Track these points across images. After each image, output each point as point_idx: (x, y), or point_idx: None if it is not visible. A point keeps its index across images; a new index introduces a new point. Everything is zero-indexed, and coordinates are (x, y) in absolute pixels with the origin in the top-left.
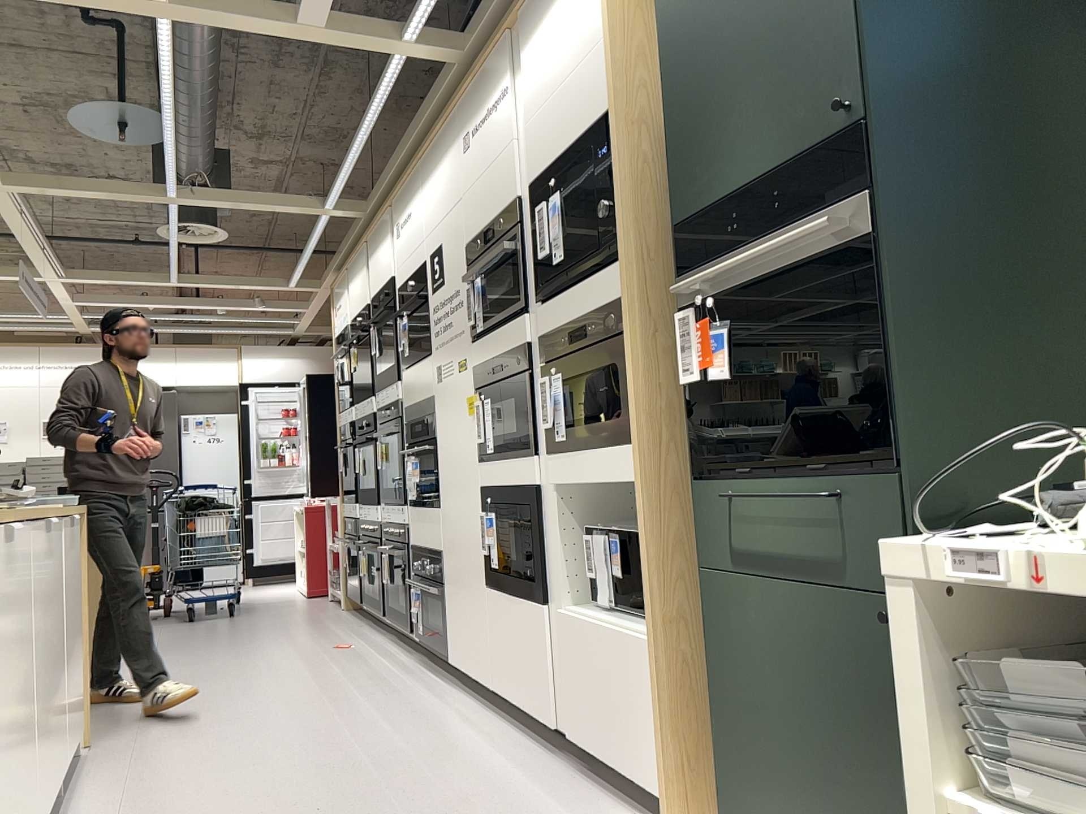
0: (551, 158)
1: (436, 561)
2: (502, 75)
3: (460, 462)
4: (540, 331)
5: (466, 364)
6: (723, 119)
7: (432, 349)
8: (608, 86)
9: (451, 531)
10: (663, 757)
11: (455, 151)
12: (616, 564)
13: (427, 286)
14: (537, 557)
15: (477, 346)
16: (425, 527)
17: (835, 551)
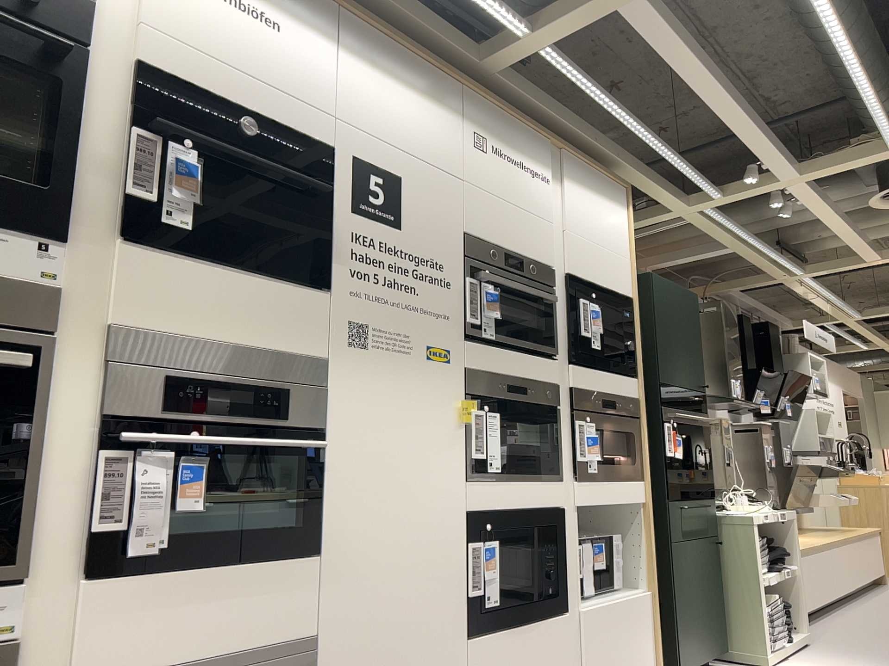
0: (588, 276)
1: (291, 661)
2: (541, 162)
3: (416, 477)
4: (563, 380)
5: (450, 357)
6: (673, 355)
7: (335, 286)
8: (627, 284)
9: (369, 585)
10: (652, 659)
11: (455, 123)
12: (605, 558)
13: (339, 190)
14: (560, 569)
15: (479, 350)
16: (225, 608)
17: (700, 524)
